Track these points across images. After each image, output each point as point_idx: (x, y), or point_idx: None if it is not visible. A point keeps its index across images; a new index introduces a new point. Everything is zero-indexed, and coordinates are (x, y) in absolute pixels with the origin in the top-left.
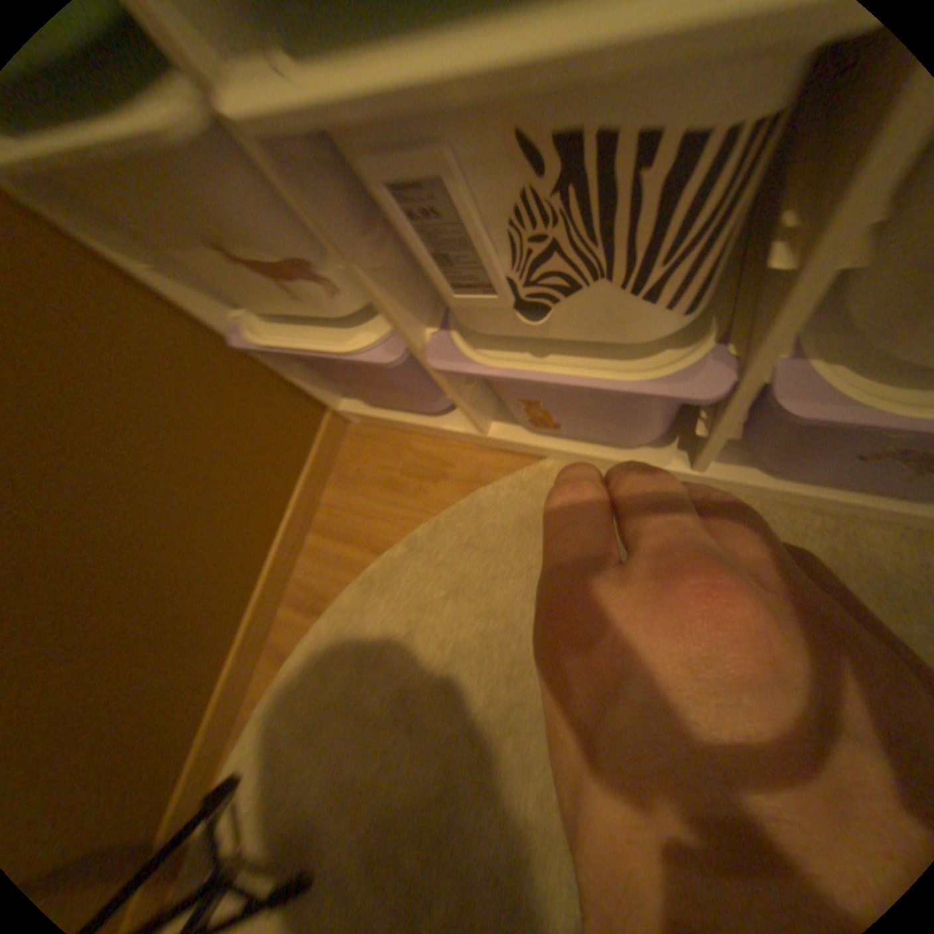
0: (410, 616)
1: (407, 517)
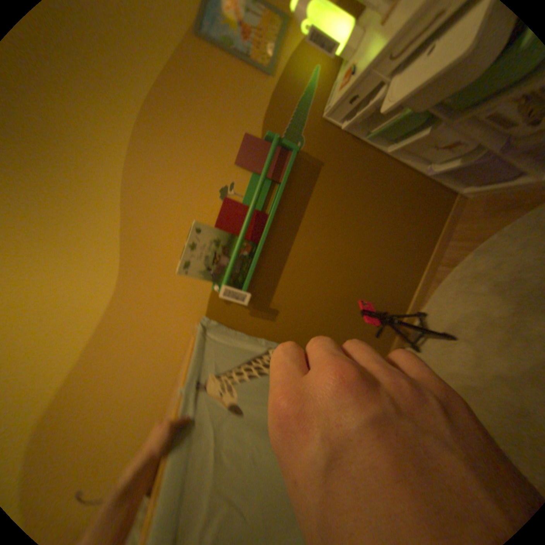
0: (500, 259)
1: (499, 226)
